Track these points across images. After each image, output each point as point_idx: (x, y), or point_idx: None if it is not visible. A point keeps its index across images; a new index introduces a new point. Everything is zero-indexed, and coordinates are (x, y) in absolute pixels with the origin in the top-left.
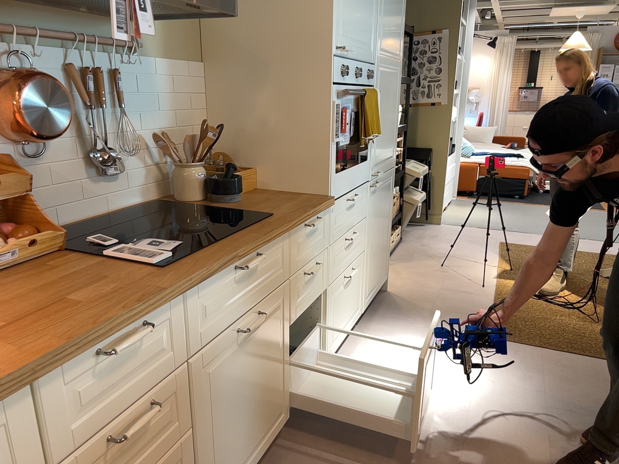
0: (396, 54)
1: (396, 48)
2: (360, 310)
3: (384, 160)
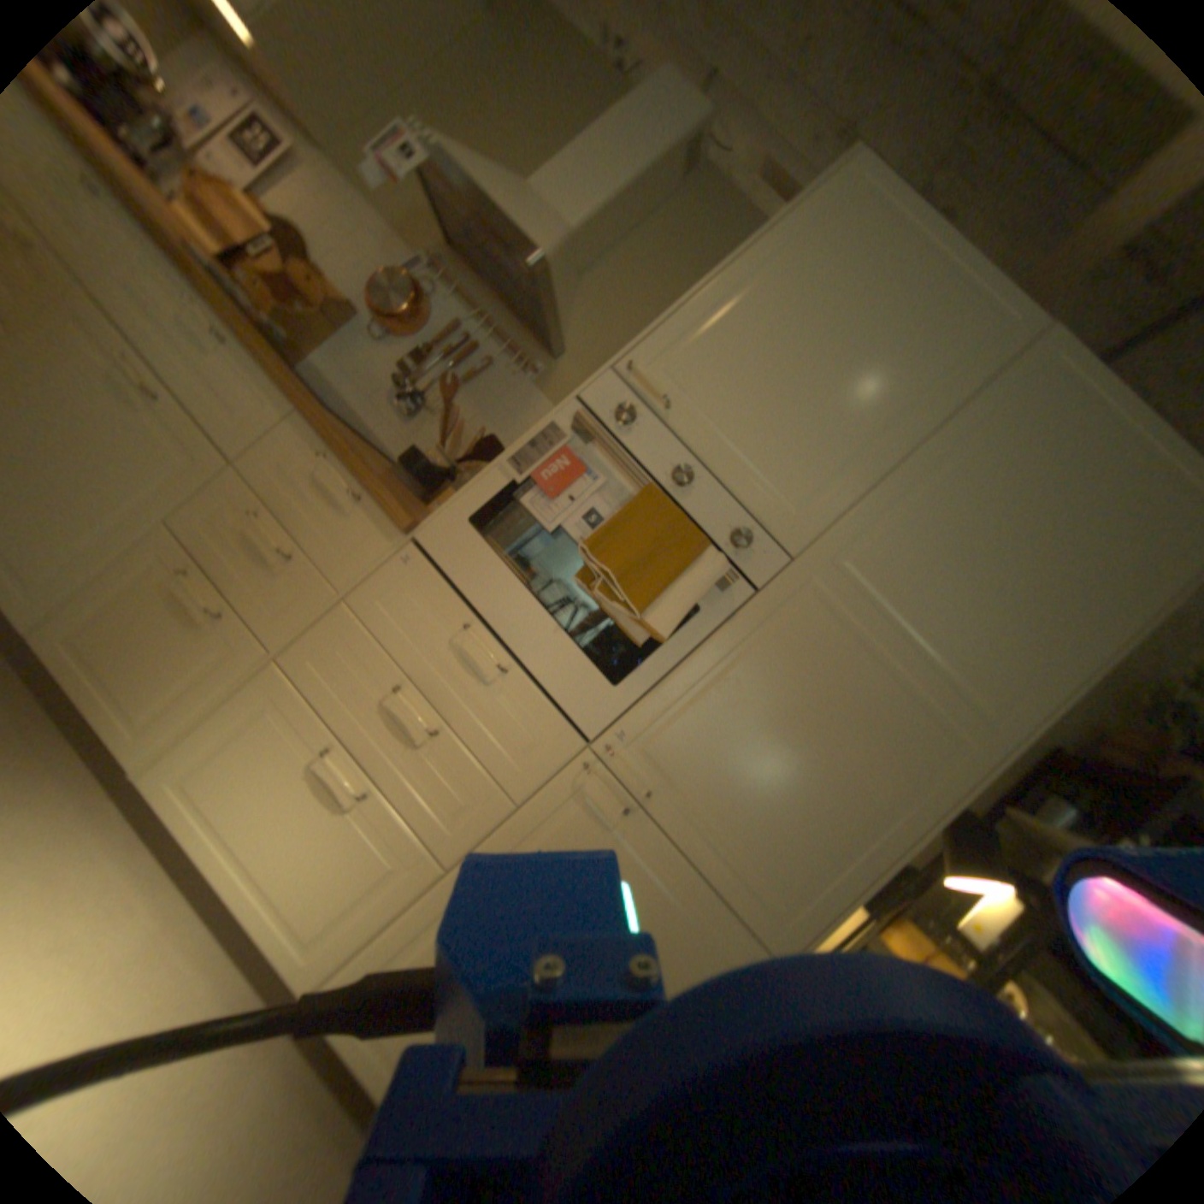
0: (976, 684)
1: (989, 671)
2: (304, 987)
3: (723, 840)
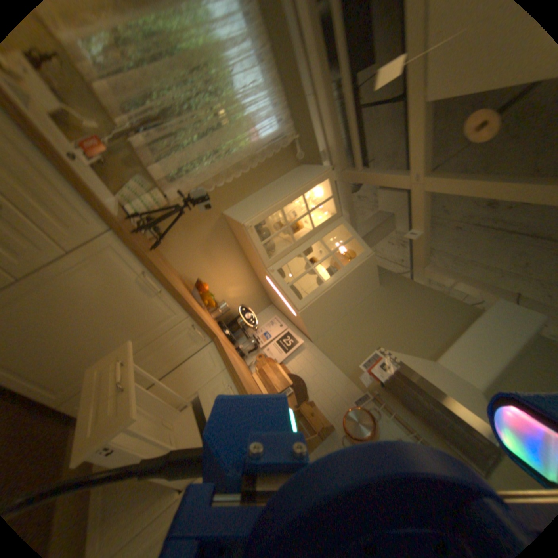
0: None
1: None
2: None
3: None
